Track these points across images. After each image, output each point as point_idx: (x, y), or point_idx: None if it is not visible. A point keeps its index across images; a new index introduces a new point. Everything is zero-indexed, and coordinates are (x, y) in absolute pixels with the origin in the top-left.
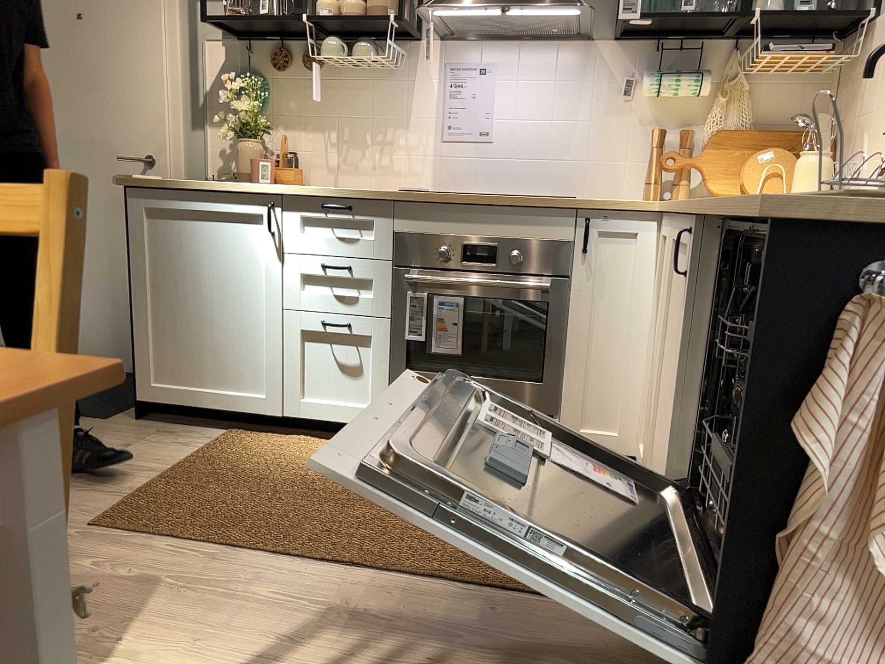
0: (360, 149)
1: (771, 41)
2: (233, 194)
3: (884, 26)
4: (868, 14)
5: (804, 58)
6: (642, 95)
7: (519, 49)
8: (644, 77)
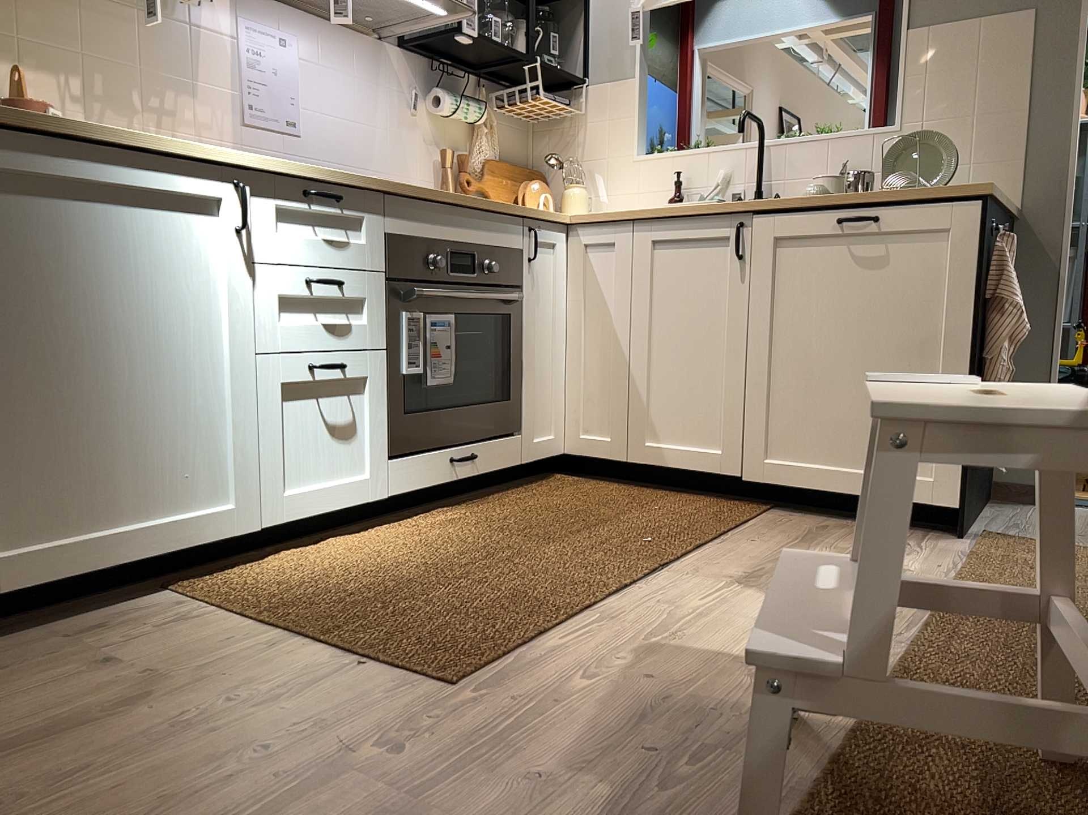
0: (129, 119)
1: (497, 85)
2: (176, 160)
3: (602, 94)
4: (584, 82)
5: (561, 106)
6: (443, 113)
7: (322, 31)
8: (449, 95)
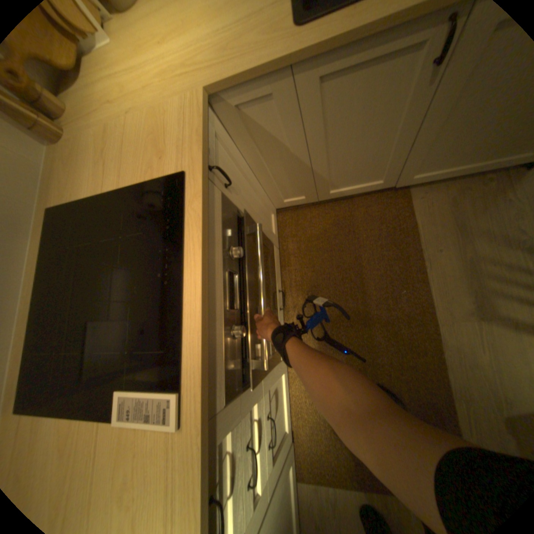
0: None
1: None
2: None
3: None
4: None
5: None
6: None
7: None
8: None
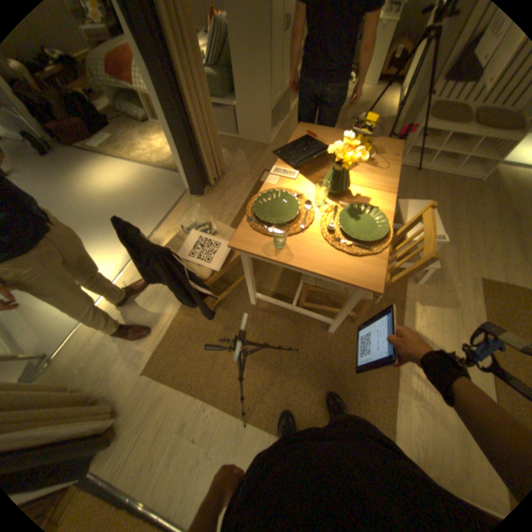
0: None
1: None
2: None
3: None
4: None
5: None
6: None
7: None
8: None
